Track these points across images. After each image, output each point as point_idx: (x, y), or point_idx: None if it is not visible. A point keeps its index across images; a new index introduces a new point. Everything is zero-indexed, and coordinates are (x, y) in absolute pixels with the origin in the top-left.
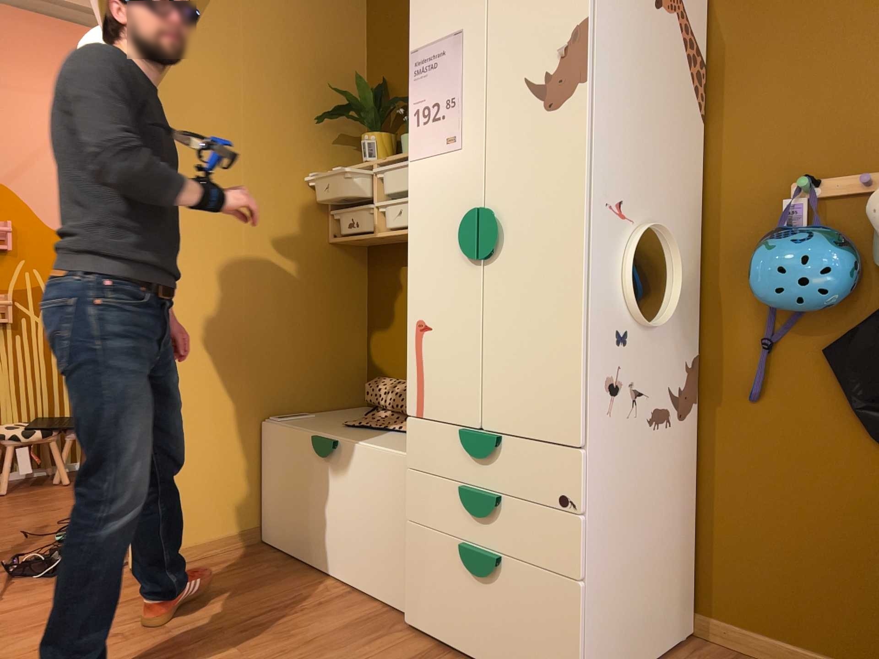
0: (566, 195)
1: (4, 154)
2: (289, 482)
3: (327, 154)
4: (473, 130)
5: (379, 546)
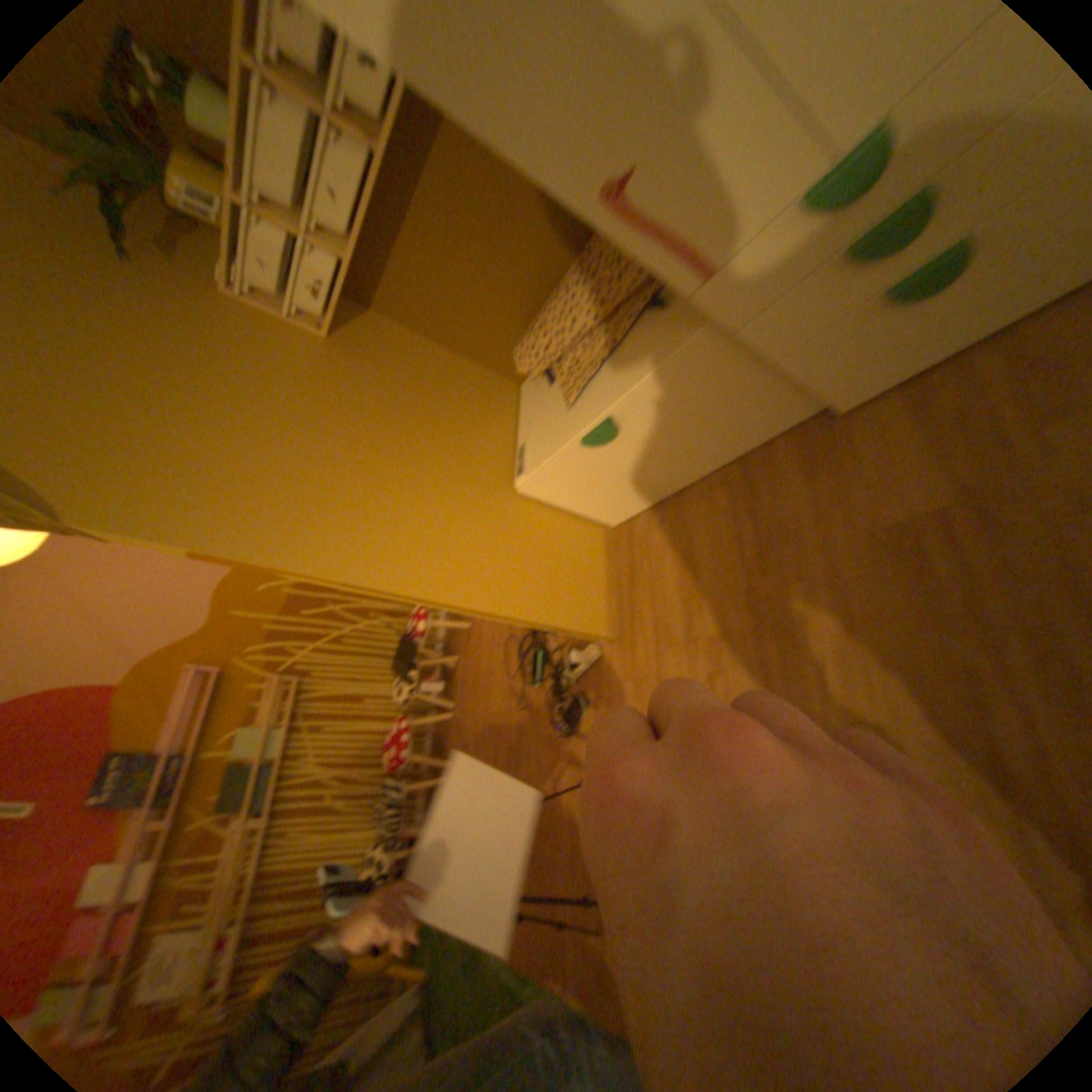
0: None
1: (94, 661)
2: (596, 482)
3: (188, 276)
4: None
5: (744, 410)
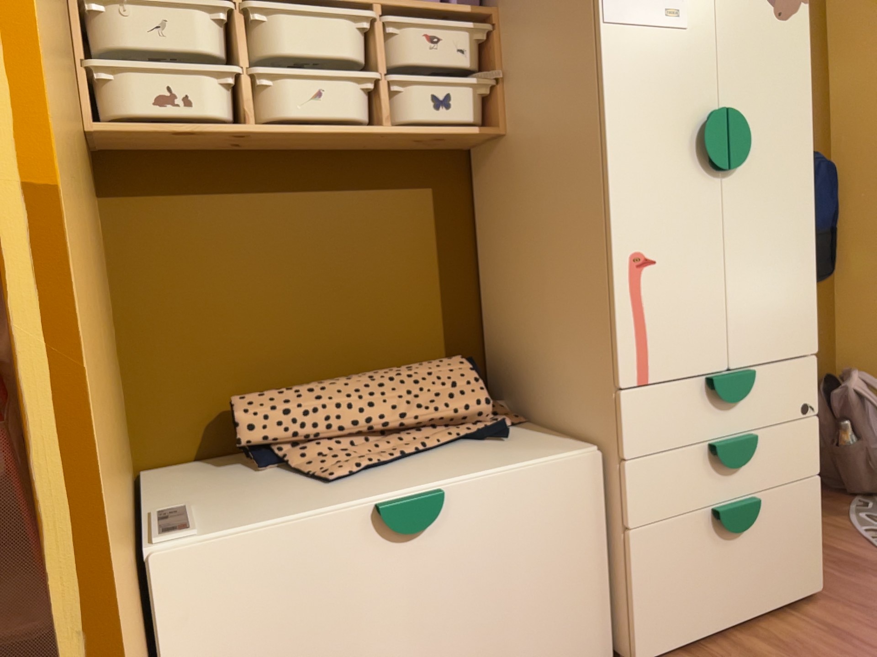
0: (797, 111)
1: None
2: (293, 638)
3: None
4: (701, 11)
5: (552, 605)
